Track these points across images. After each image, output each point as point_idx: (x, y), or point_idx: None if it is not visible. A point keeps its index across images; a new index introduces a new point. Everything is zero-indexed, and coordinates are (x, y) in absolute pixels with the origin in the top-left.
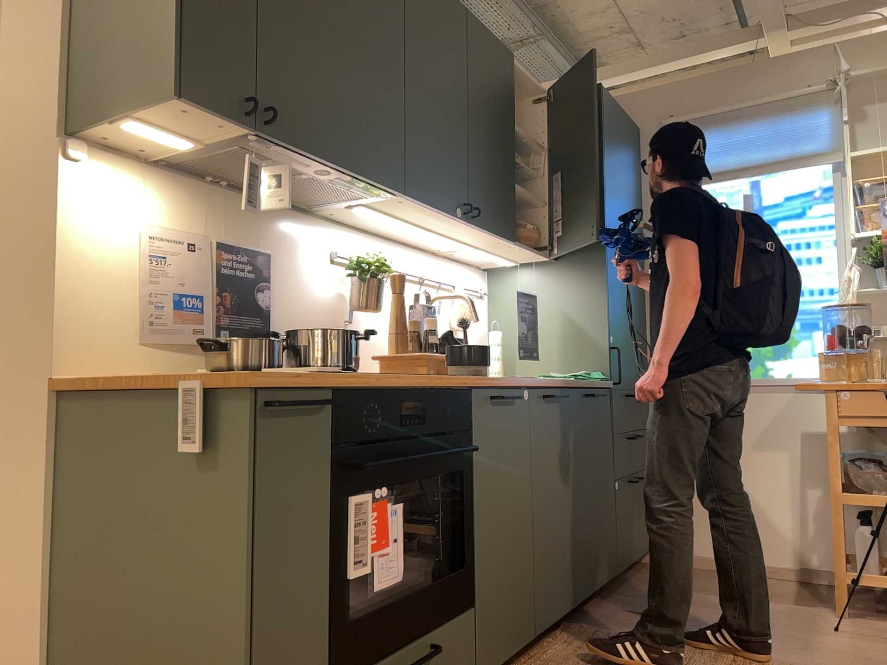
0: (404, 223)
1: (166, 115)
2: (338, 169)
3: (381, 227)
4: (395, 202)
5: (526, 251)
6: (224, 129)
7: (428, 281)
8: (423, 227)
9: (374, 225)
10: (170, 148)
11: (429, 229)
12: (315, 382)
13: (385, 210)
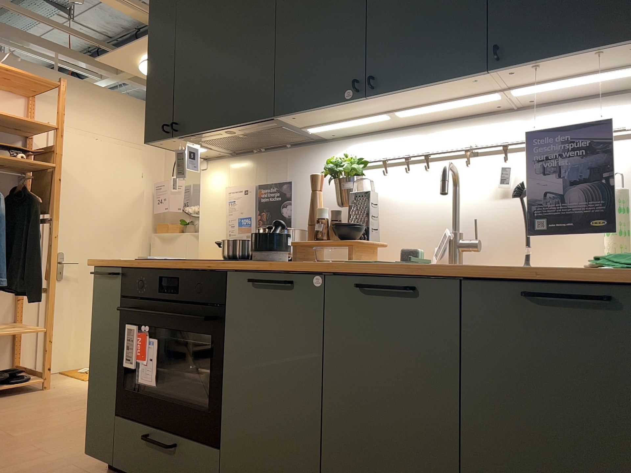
0: (359, 120)
1: (169, 146)
2: (224, 128)
3: (387, 124)
4: (299, 119)
5: (562, 62)
6: (178, 141)
7: (487, 150)
8: (379, 114)
9: (378, 125)
10: (211, 150)
11: (389, 112)
12: (111, 263)
13: (325, 121)
